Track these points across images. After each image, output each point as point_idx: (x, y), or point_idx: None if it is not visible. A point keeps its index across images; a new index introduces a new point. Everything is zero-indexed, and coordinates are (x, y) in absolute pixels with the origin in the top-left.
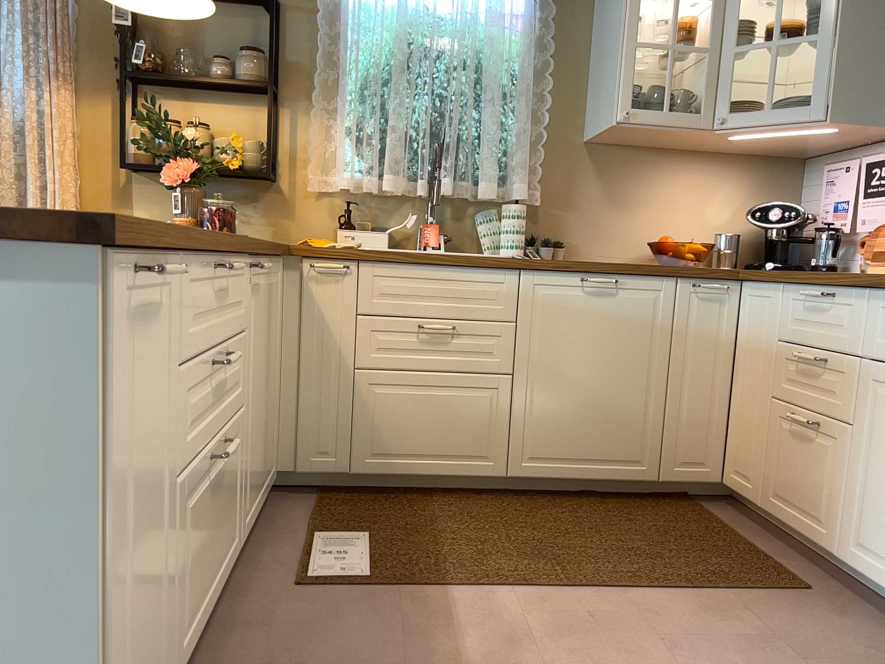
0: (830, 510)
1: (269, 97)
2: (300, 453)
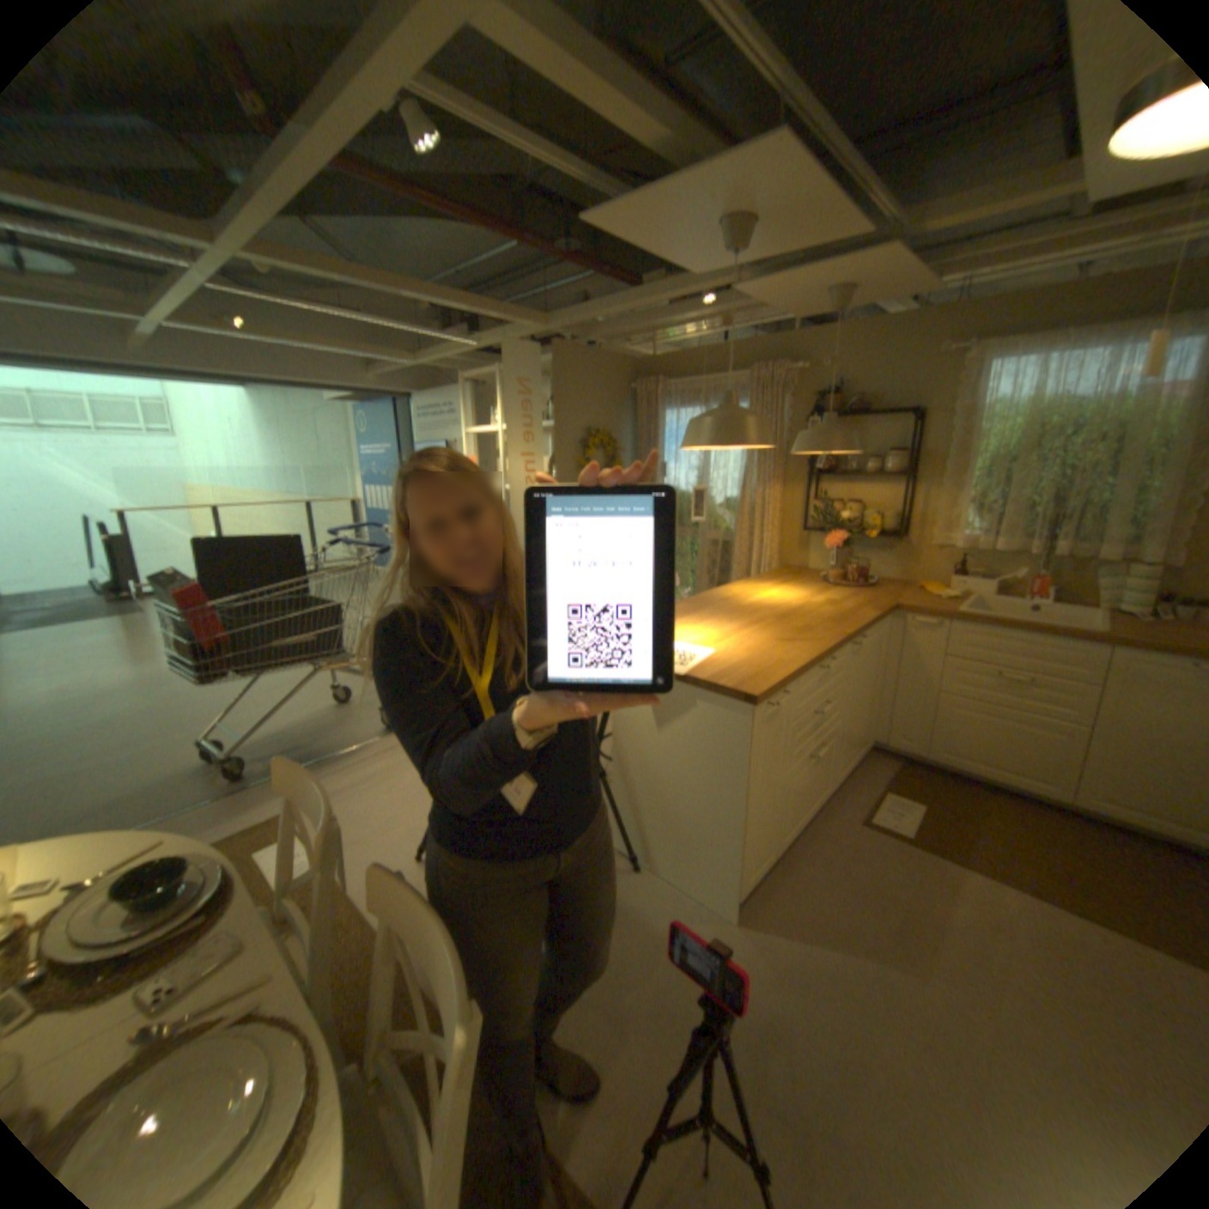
0: None
1: (906, 477)
2: (892, 735)
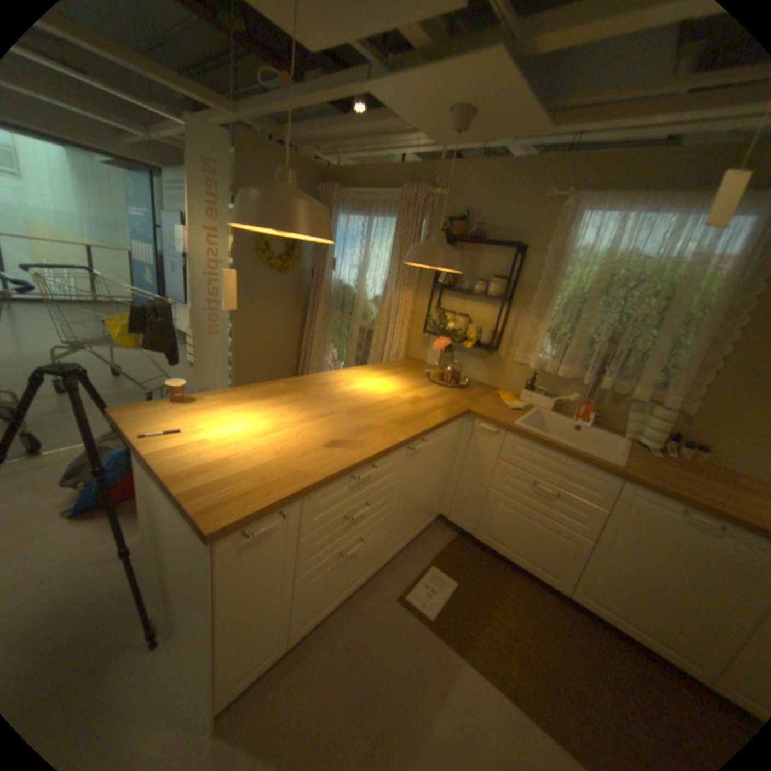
0: None
1: (505, 301)
2: (452, 512)
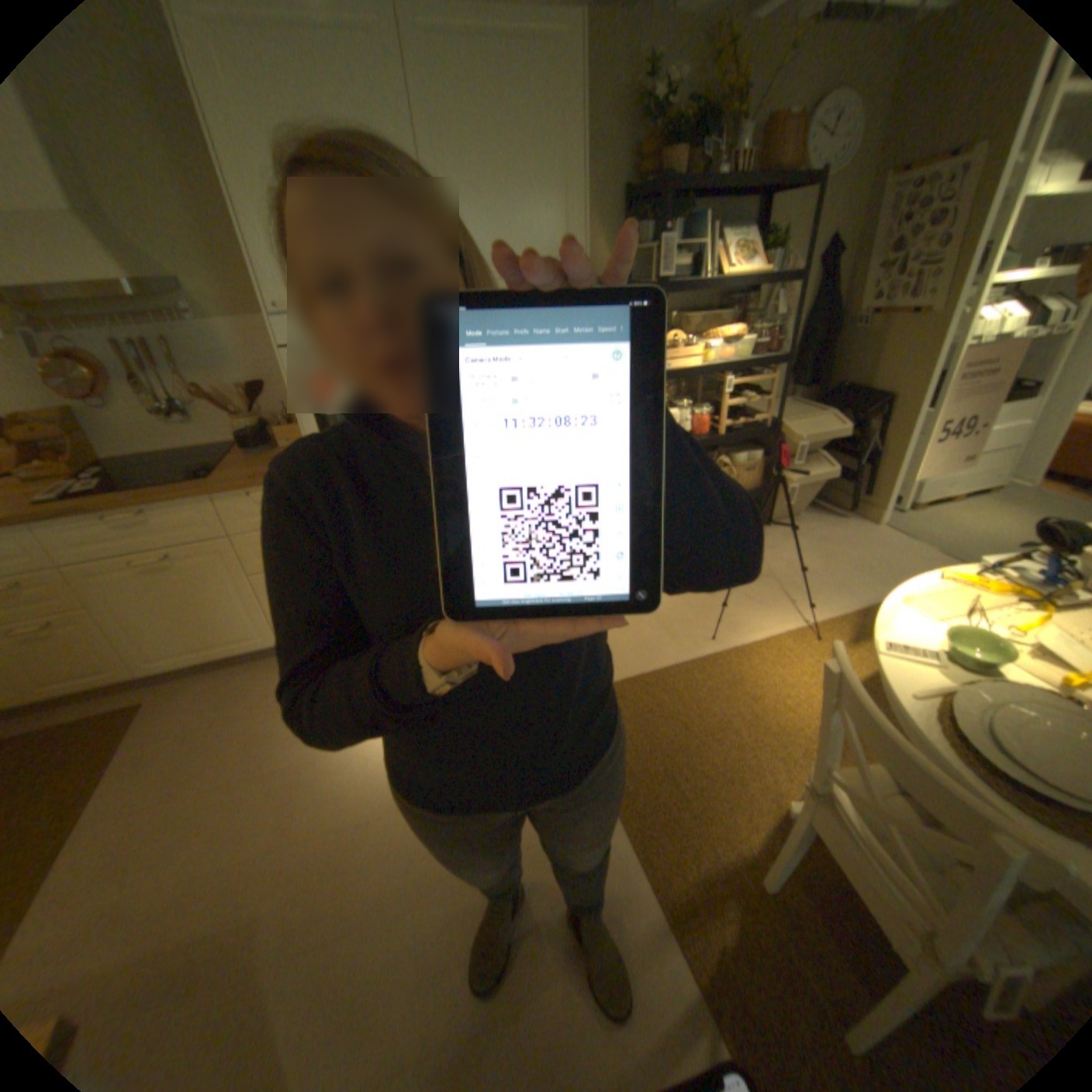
0: (102, 662)
1: None
2: None
